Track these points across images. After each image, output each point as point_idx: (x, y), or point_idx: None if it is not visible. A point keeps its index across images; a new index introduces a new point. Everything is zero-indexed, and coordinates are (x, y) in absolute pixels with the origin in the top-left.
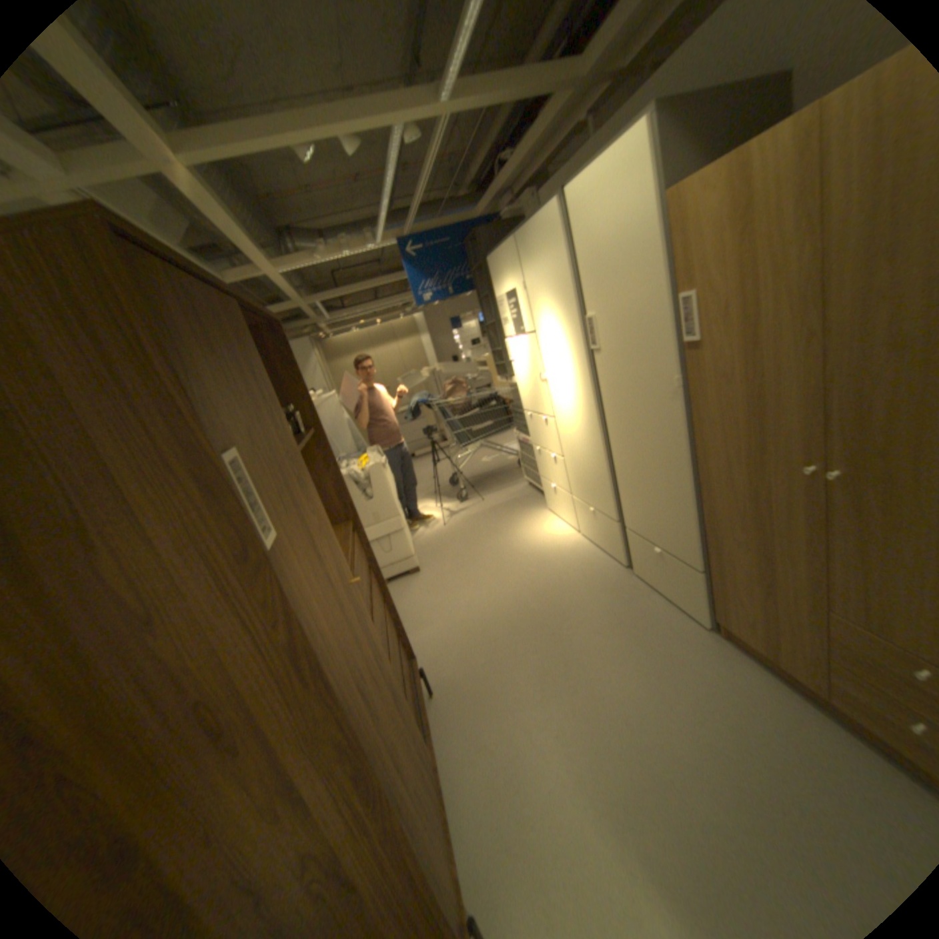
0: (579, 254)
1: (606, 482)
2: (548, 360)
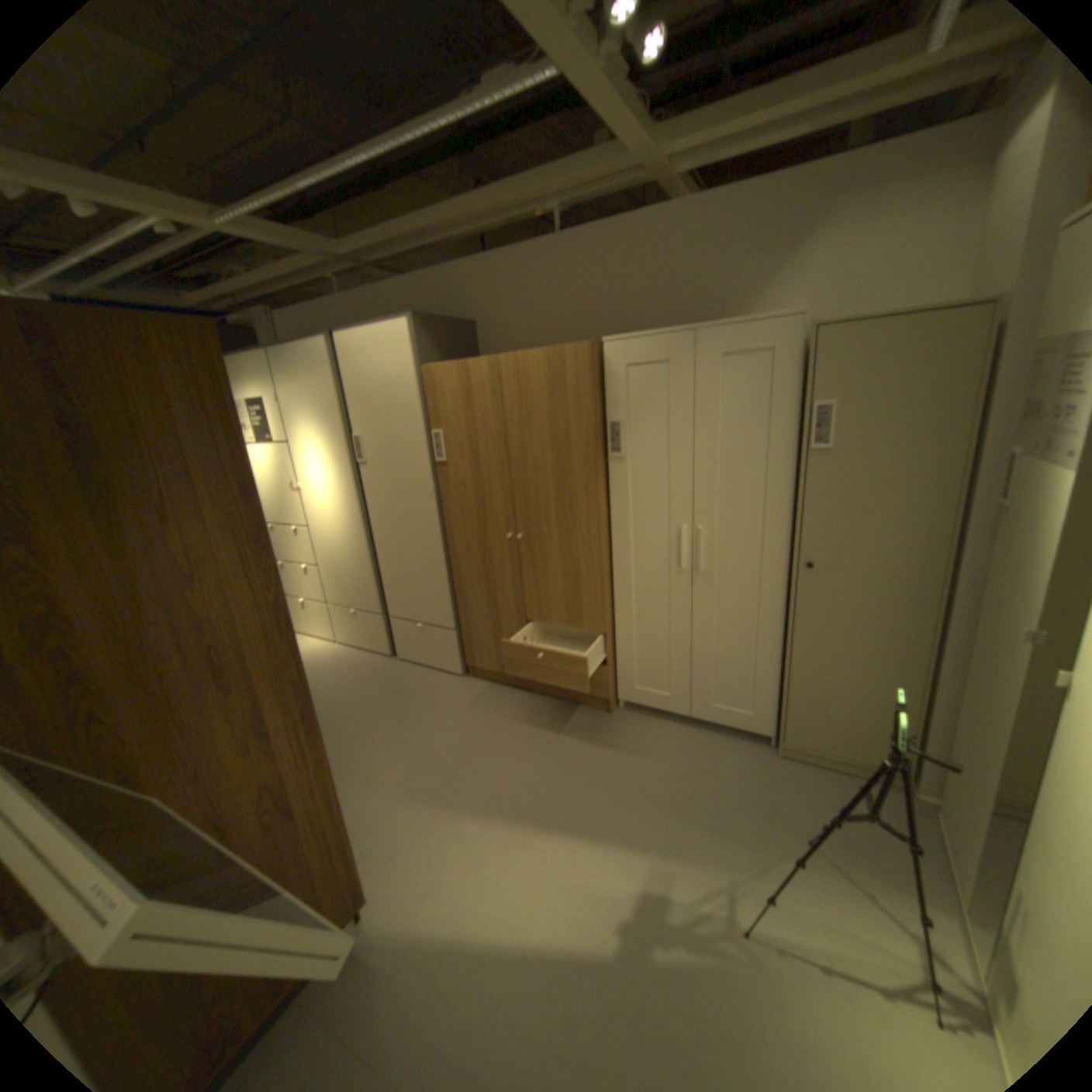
0: (345, 386)
1: (369, 579)
2: (304, 470)
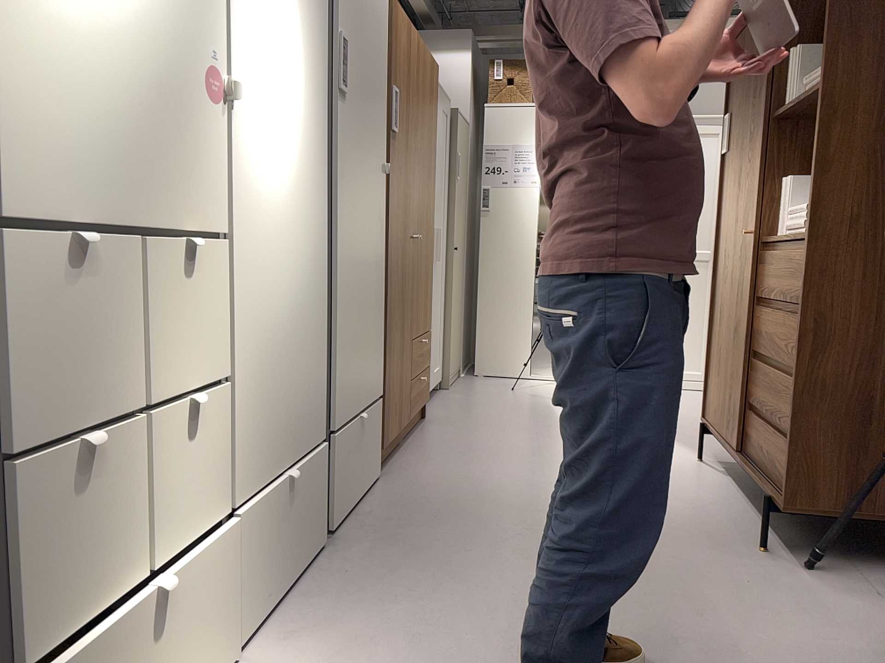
0: None
1: (313, 358)
2: (238, 36)
